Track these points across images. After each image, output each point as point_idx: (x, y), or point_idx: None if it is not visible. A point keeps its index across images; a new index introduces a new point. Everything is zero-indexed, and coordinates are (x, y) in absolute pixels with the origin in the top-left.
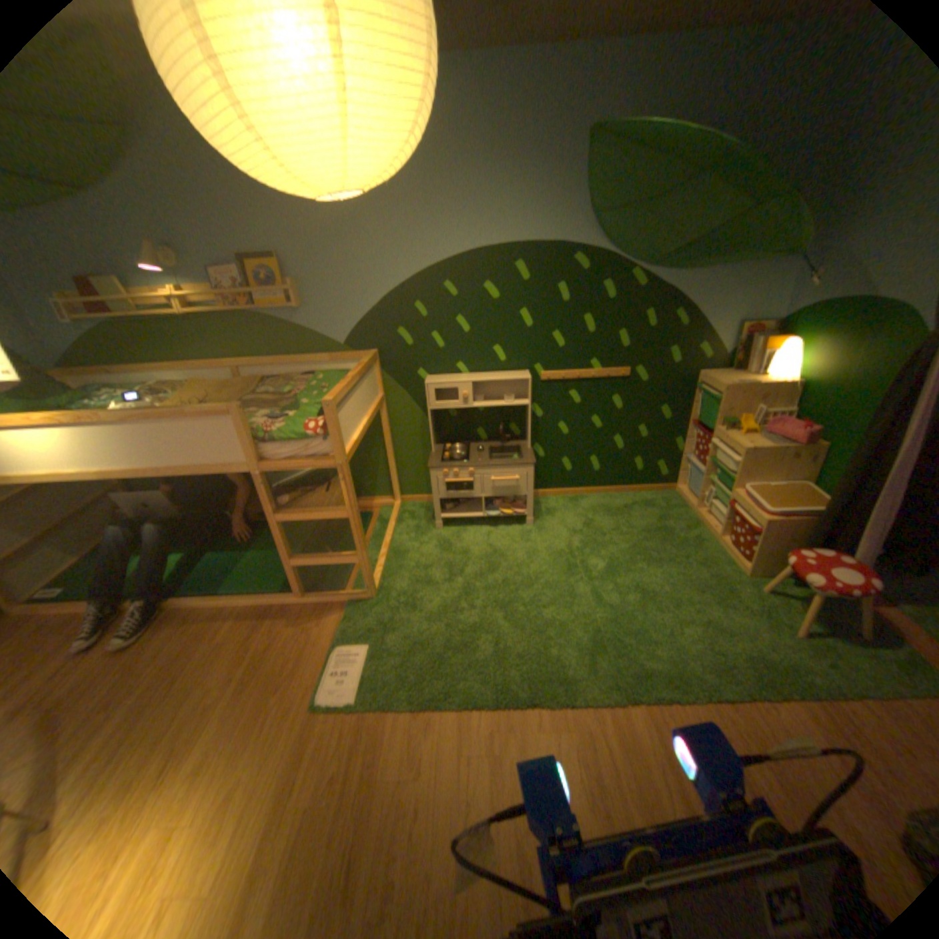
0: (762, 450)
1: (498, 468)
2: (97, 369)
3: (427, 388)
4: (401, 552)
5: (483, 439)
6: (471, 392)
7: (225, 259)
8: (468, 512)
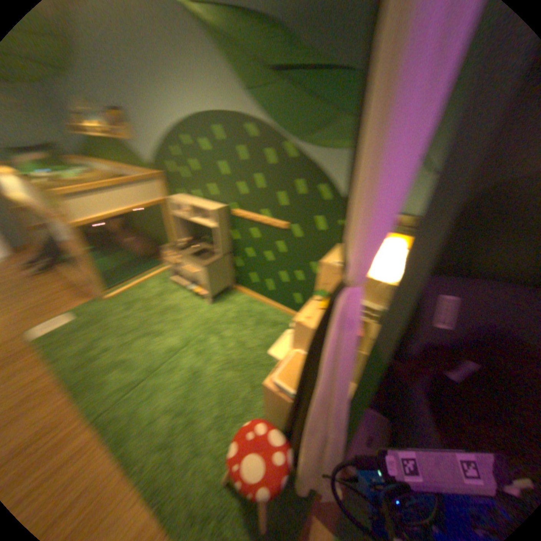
0: (305, 329)
1: (187, 263)
2: (79, 158)
3: (170, 201)
4: (142, 288)
5: (209, 243)
6: (186, 210)
7: (104, 109)
8: (184, 282)
